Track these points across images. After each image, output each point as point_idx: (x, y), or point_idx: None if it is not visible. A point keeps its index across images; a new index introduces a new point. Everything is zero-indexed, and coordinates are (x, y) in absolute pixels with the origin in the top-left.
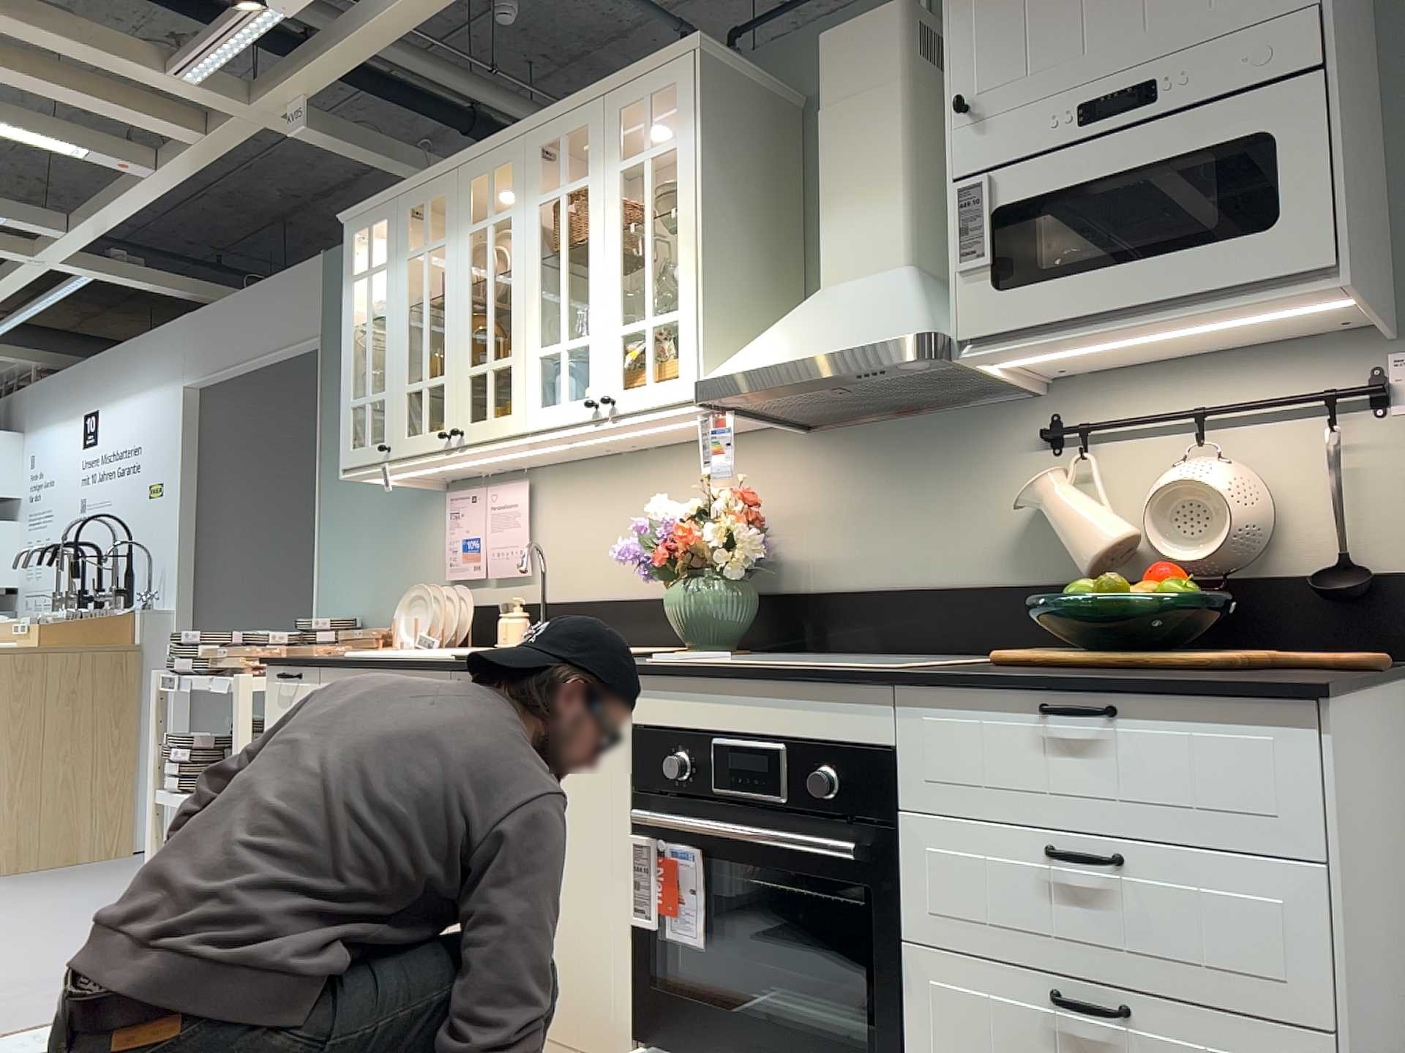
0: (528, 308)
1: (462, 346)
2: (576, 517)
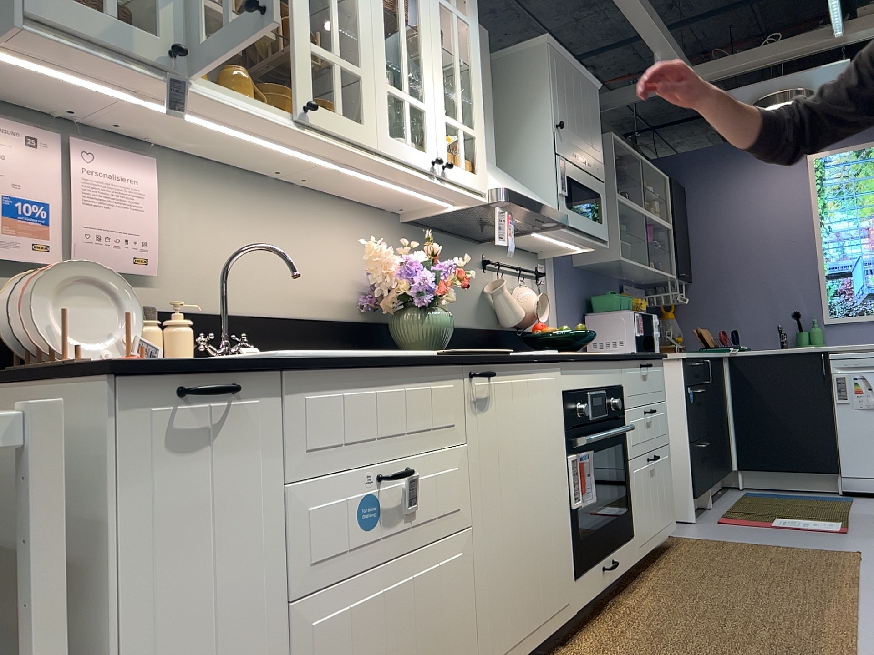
0: (376, 39)
1: (302, 13)
2: (218, 224)
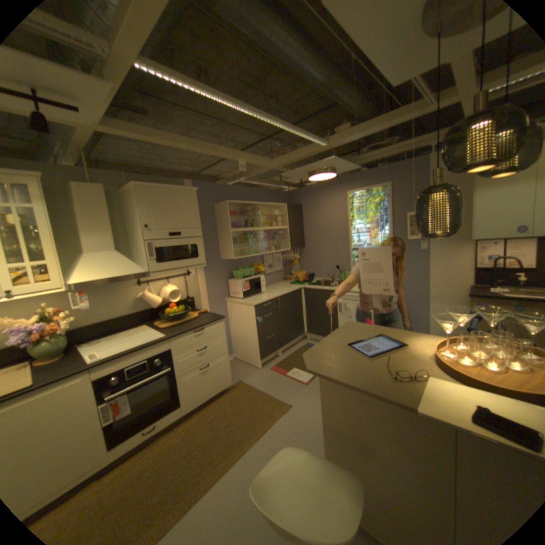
0: None
1: None
2: None
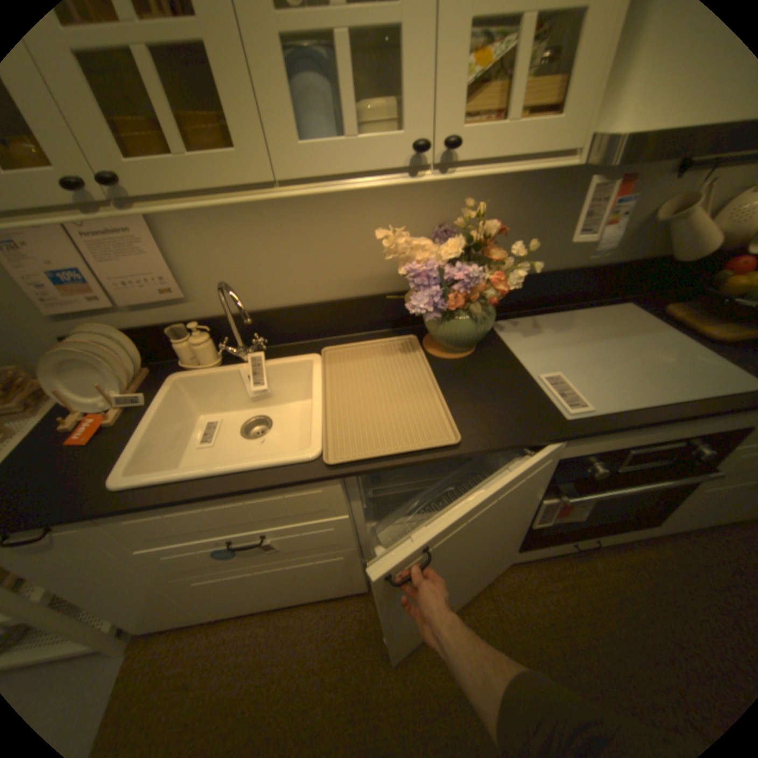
0: None
1: None
2: (229, 235)
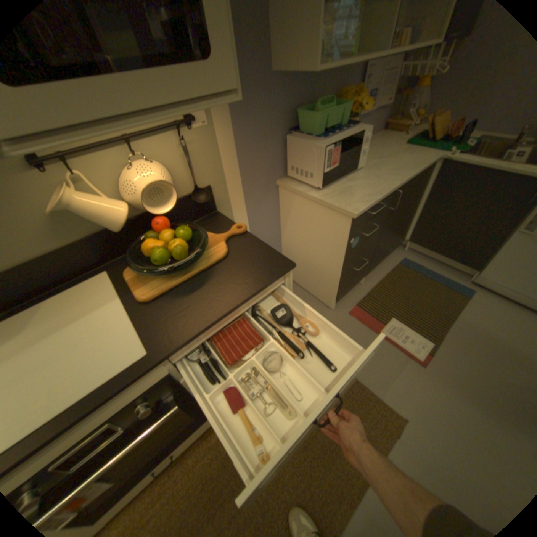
0: None
1: None
2: None
